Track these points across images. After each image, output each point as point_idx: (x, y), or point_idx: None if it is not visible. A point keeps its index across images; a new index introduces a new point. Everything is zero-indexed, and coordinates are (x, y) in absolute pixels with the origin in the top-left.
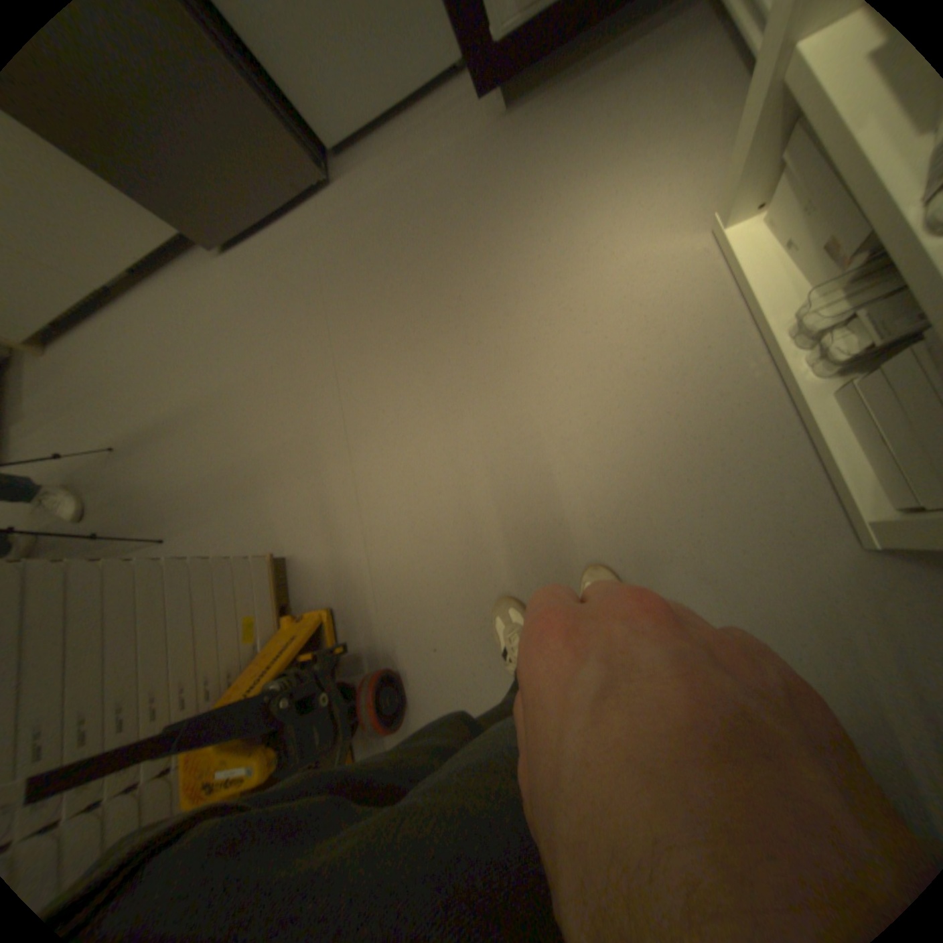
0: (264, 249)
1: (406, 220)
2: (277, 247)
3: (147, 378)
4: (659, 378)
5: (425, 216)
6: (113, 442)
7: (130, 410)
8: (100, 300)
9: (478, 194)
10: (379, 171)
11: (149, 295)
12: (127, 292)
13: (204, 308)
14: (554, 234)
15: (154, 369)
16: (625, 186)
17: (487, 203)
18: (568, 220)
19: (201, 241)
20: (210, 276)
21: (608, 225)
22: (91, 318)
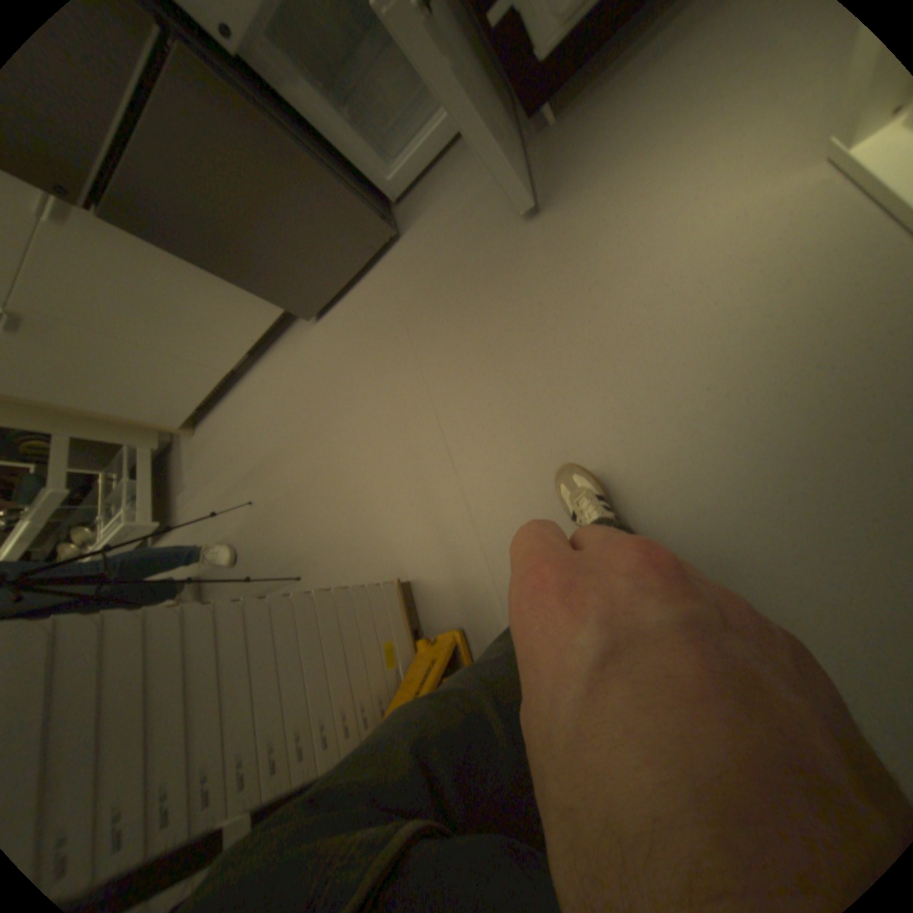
0: (353, 308)
1: (476, 248)
2: (364, 303)
3: (272, 437)
4: (797, 332)
5: (494, 239)
6: (252, 497)
7: (262, 467)
8: (231, 381)
9: (543, 205)
10: (443, 214)
11: (267, 369)
12: (250, 370)
13: (311, 370)
14: (633, 218)
15: (277, 429)
16: (704, 148)
17: (554, 209)
18: (646, 200)
19: (301, 315)
20: (312, 342)
21: (693, 192)
22: (226, 398)
